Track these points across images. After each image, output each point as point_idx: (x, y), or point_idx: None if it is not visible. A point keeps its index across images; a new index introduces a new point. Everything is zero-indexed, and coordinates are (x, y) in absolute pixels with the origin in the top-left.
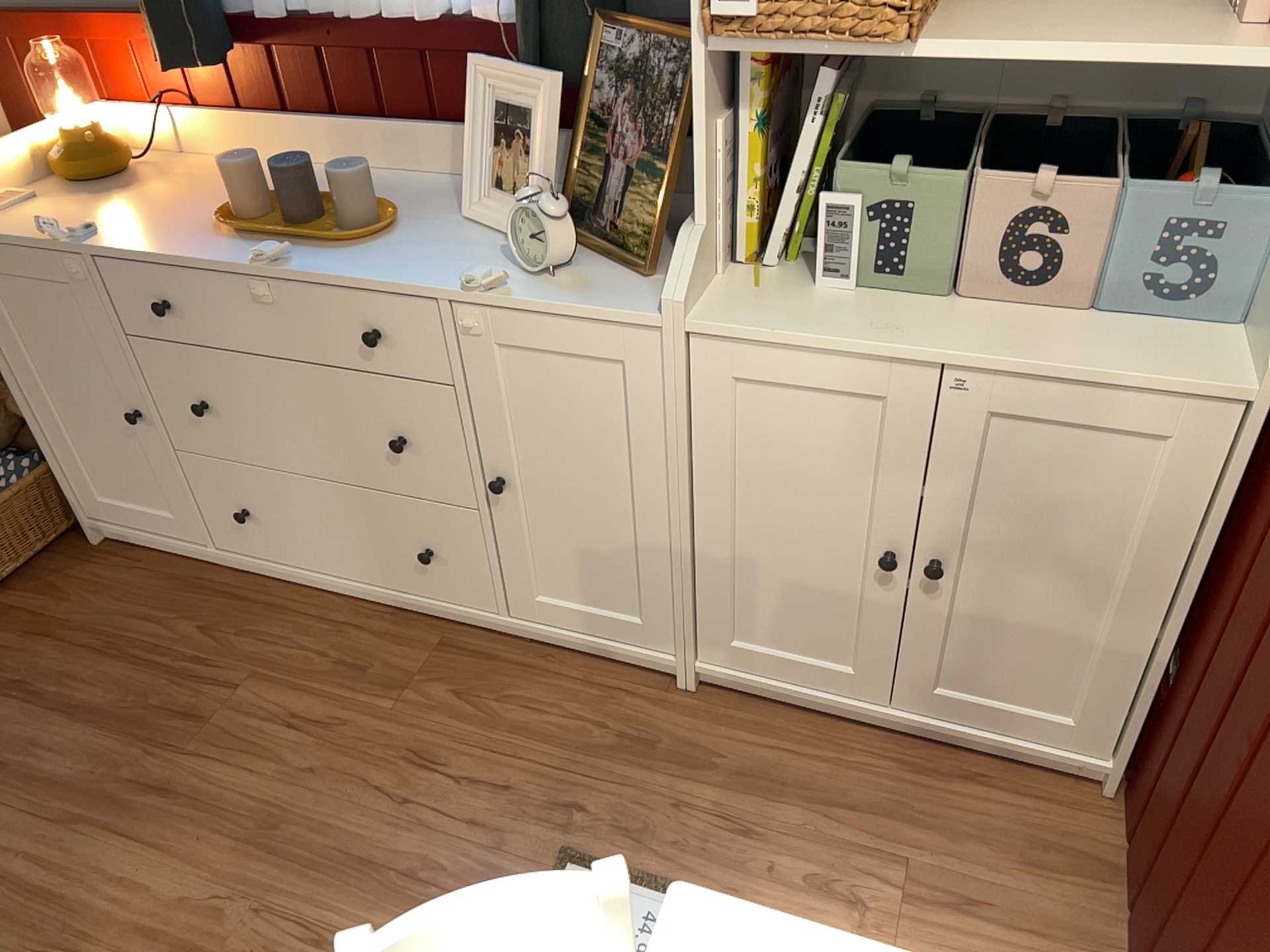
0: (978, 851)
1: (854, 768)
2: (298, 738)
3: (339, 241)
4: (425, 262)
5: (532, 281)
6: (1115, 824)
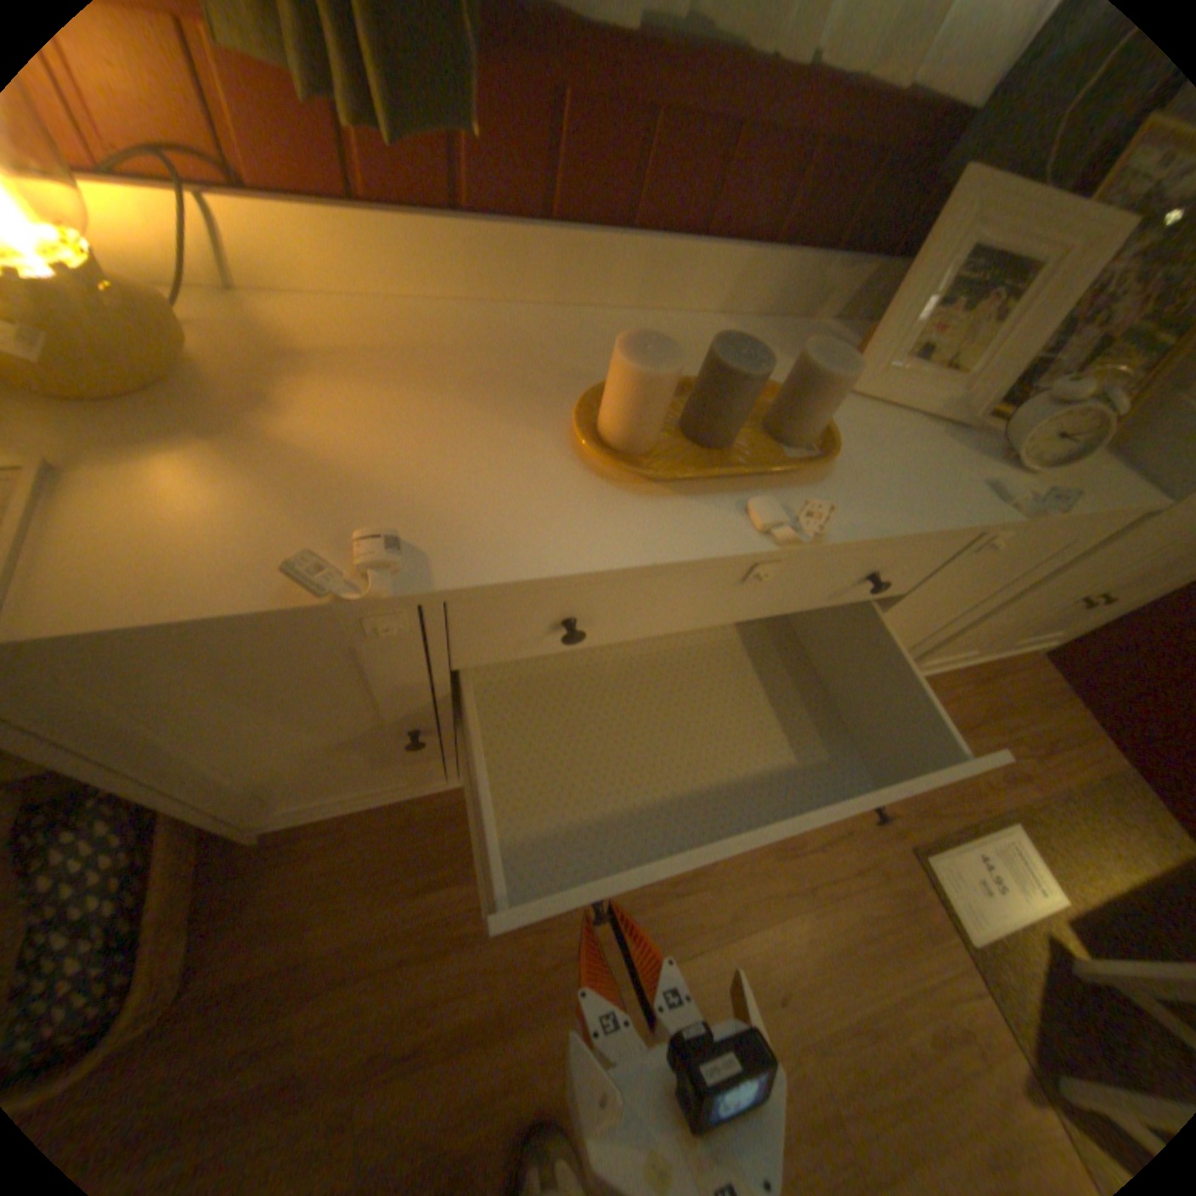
0: (1037, 719)
1: (965, 703)
2: (698, 910)
3: (823, 468)
4: (916, 474)
5: (1049, 481)
6: (1057, 672)
